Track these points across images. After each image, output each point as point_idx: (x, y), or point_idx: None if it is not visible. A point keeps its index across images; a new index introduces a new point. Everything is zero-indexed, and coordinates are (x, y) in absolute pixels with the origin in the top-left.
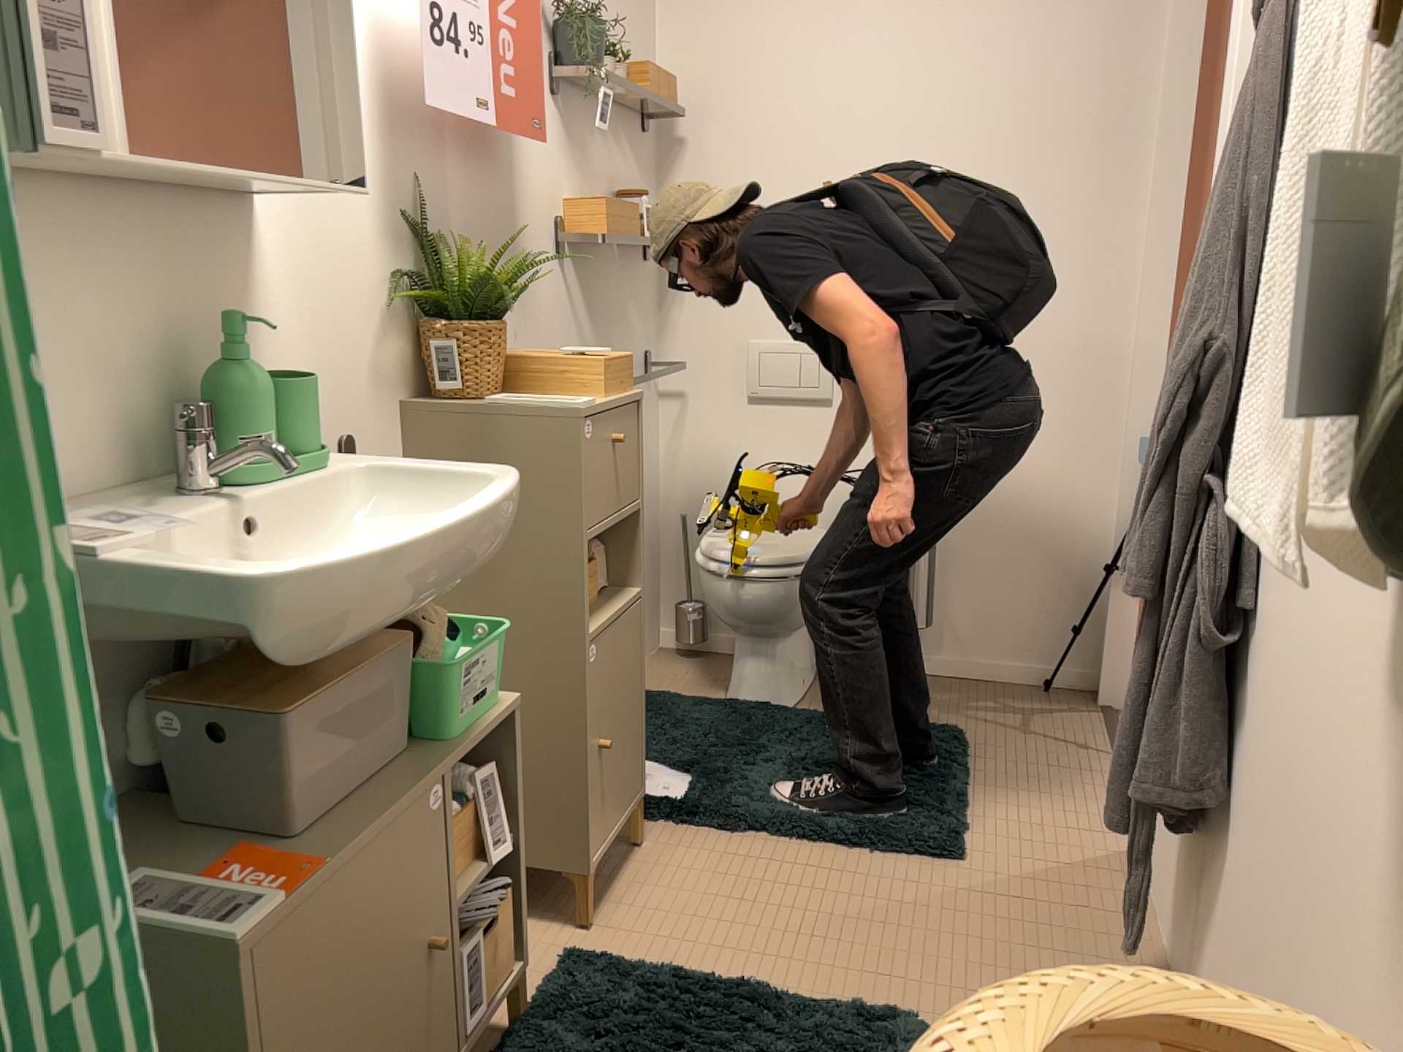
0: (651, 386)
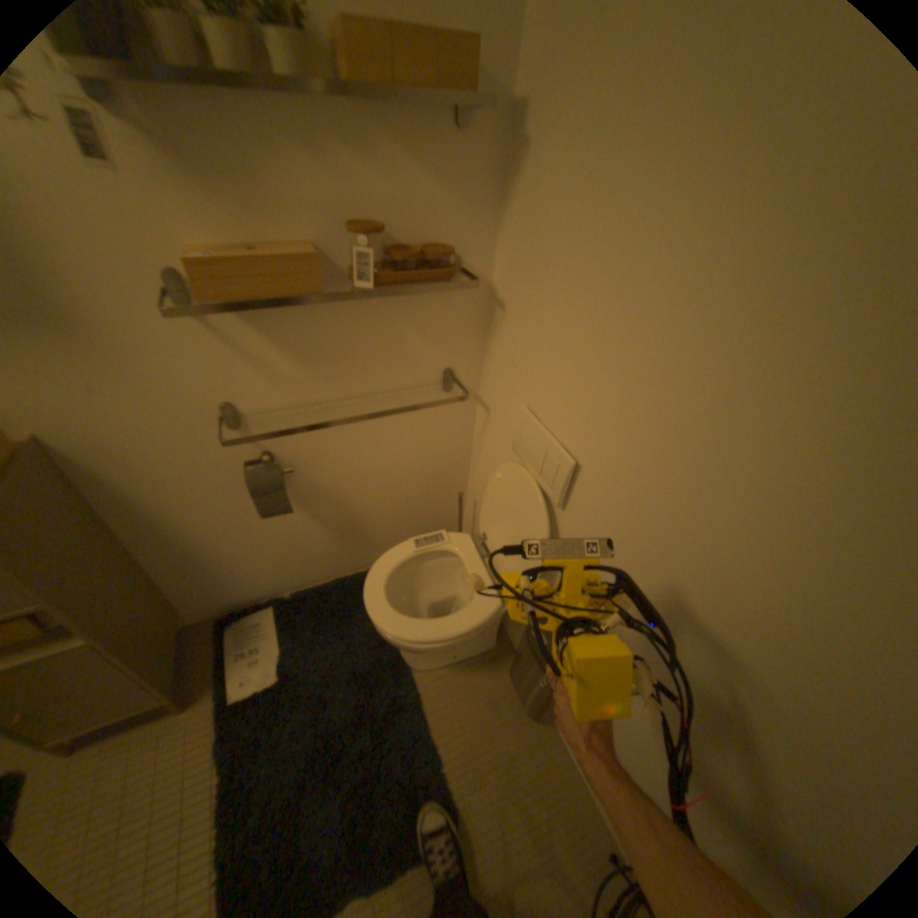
0: (456, 394)
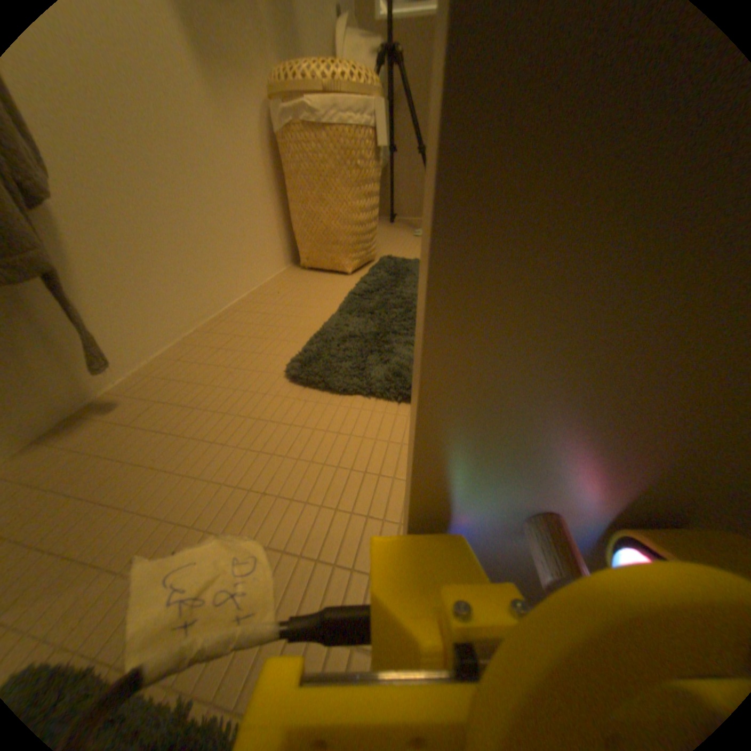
0: None
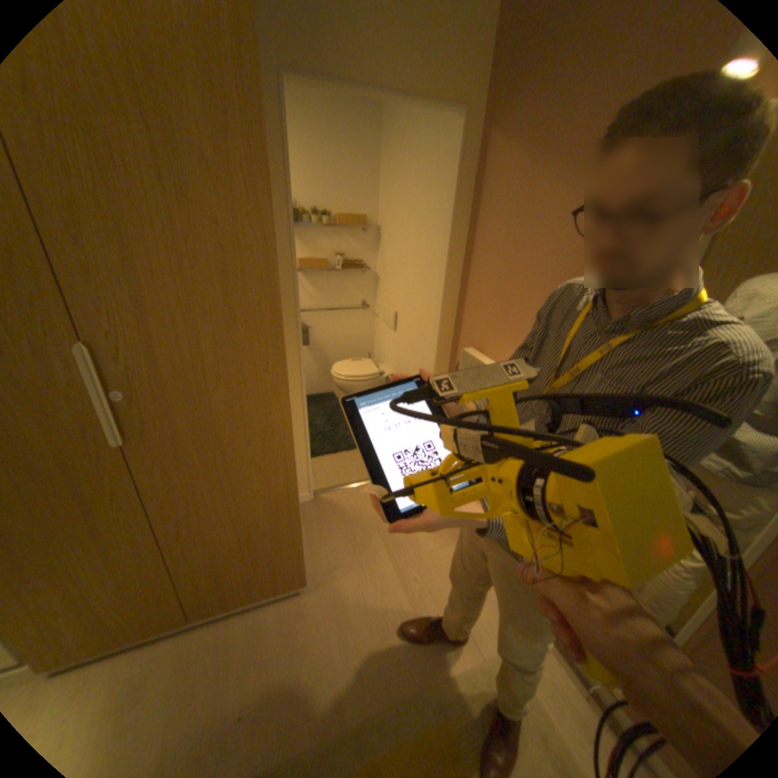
0: (367, 312)
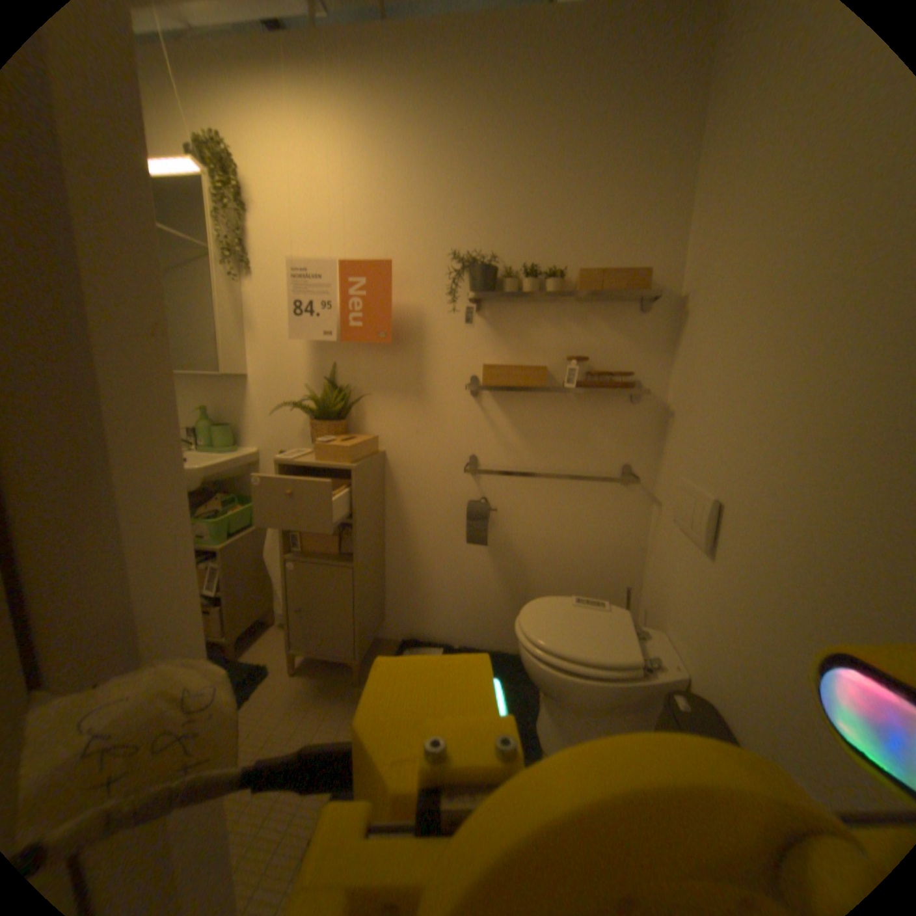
0: (635, 488)
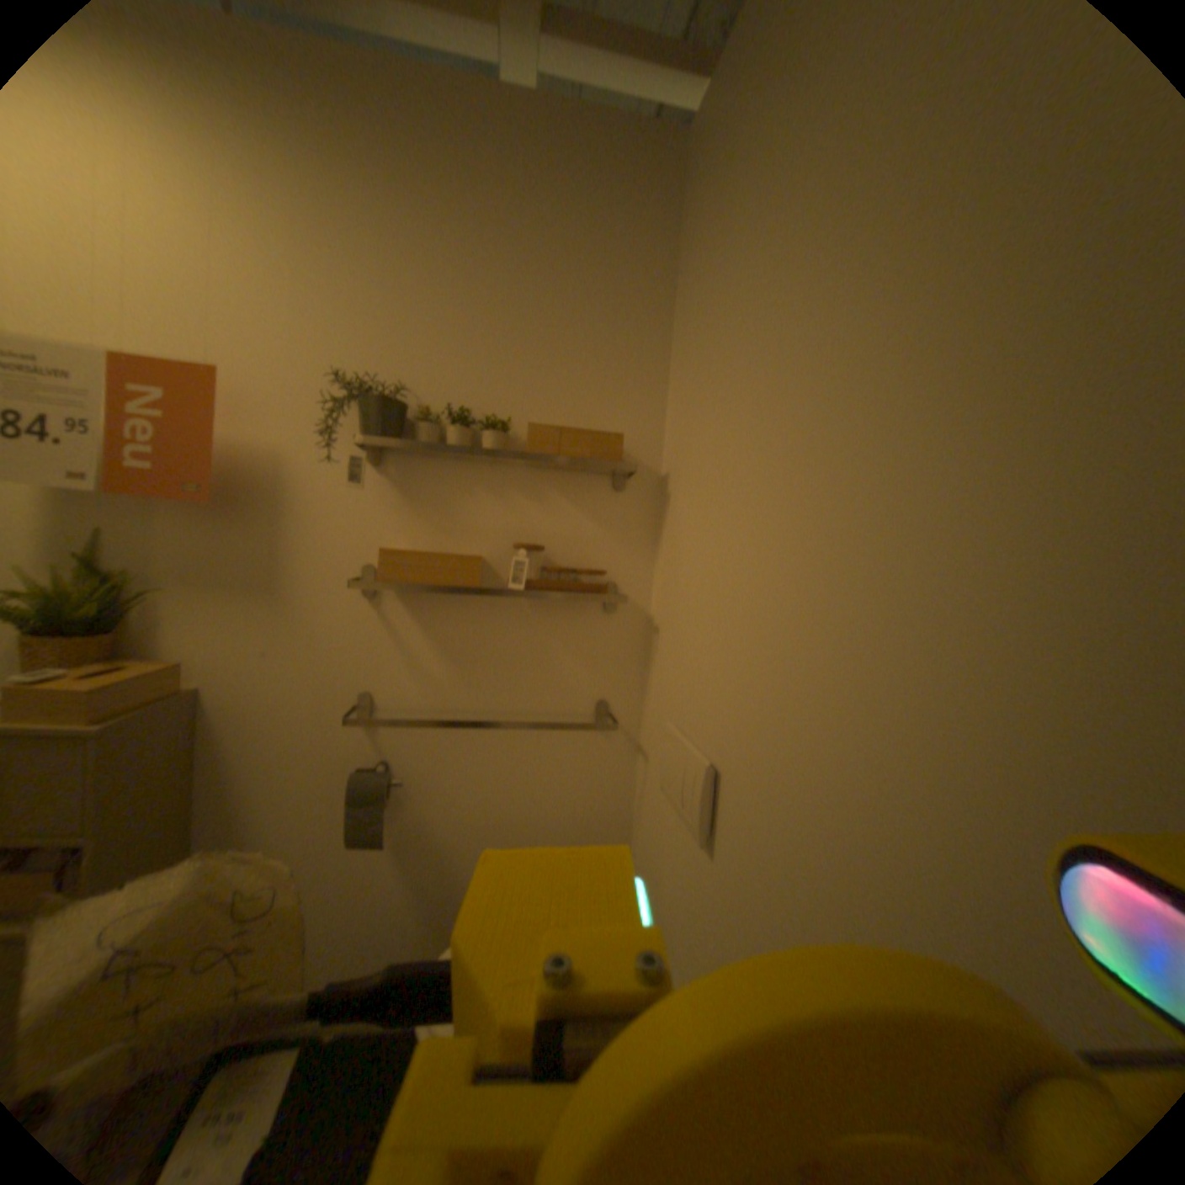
0: (613, 734)
